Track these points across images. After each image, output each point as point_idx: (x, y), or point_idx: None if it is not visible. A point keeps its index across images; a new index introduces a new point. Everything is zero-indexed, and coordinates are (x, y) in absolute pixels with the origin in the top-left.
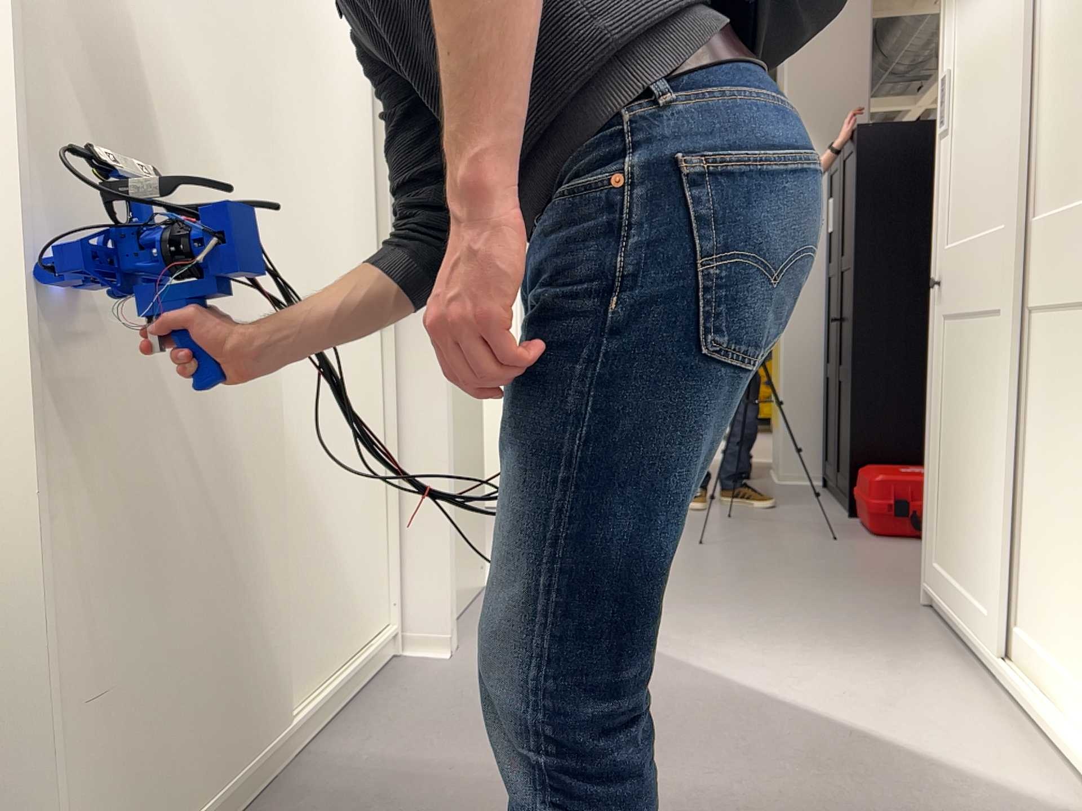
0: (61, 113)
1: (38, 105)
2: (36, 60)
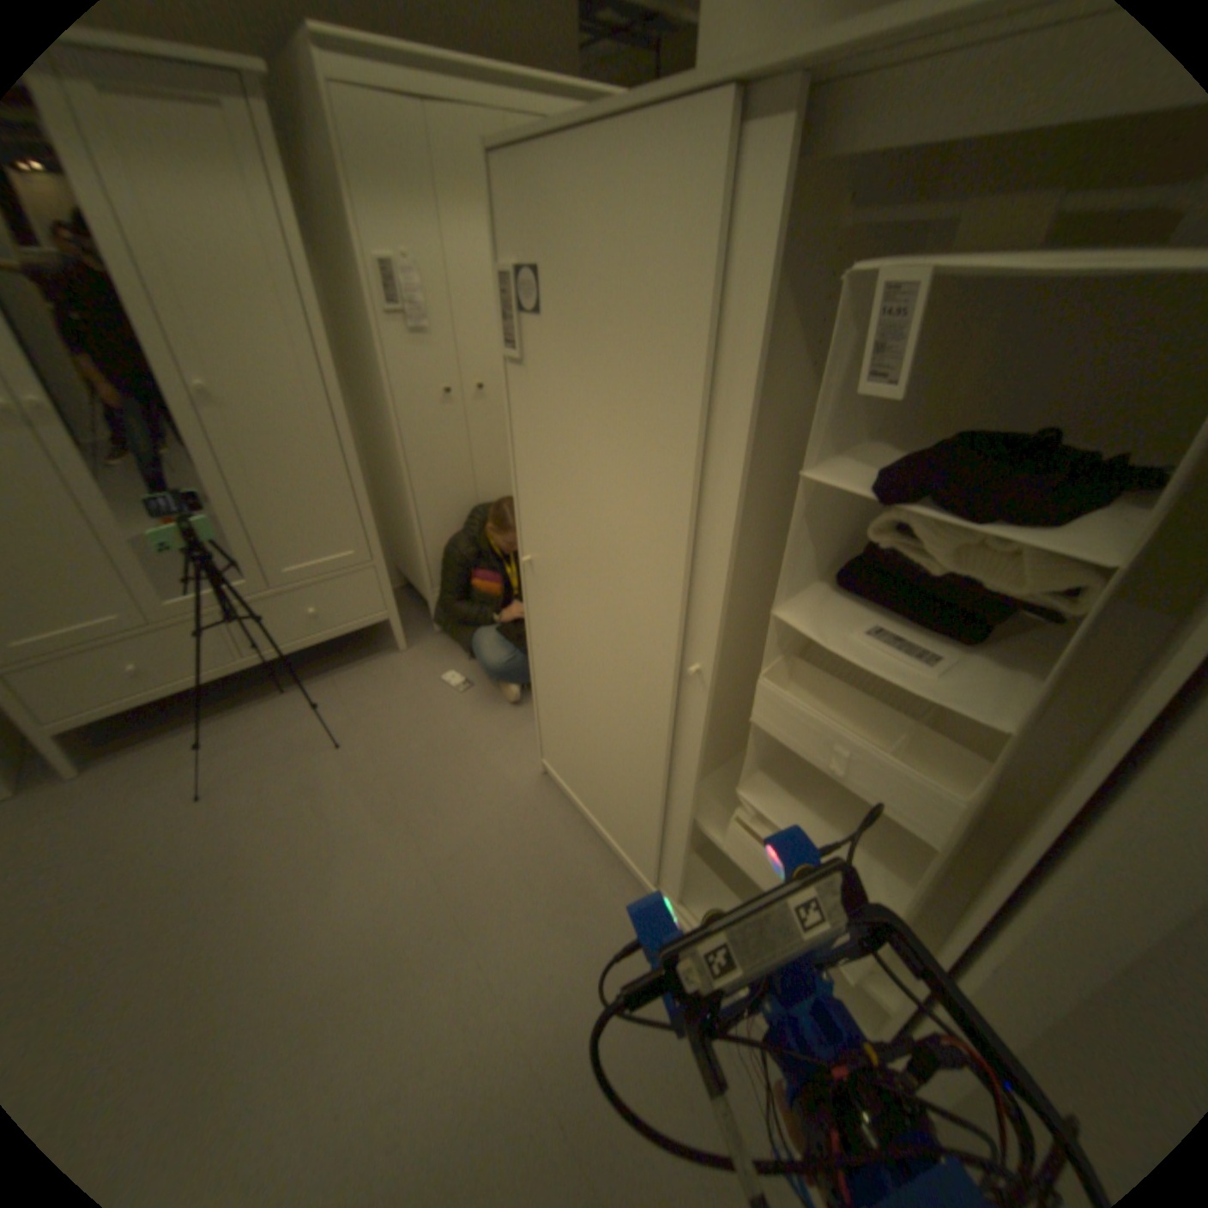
0: (525, 490)
1: (517, 486)
2: (515, 466)
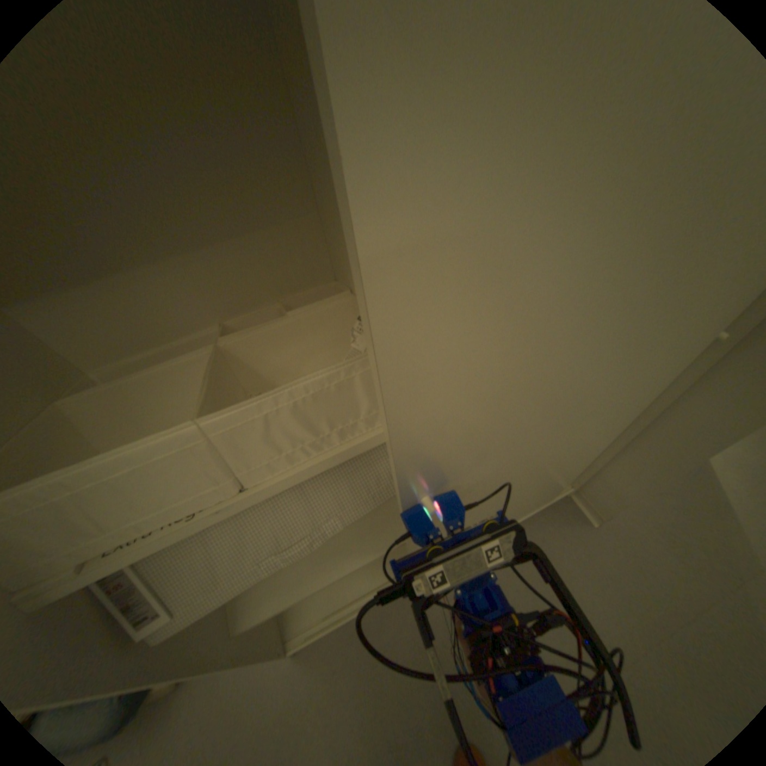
0: None
1: None
2: None
